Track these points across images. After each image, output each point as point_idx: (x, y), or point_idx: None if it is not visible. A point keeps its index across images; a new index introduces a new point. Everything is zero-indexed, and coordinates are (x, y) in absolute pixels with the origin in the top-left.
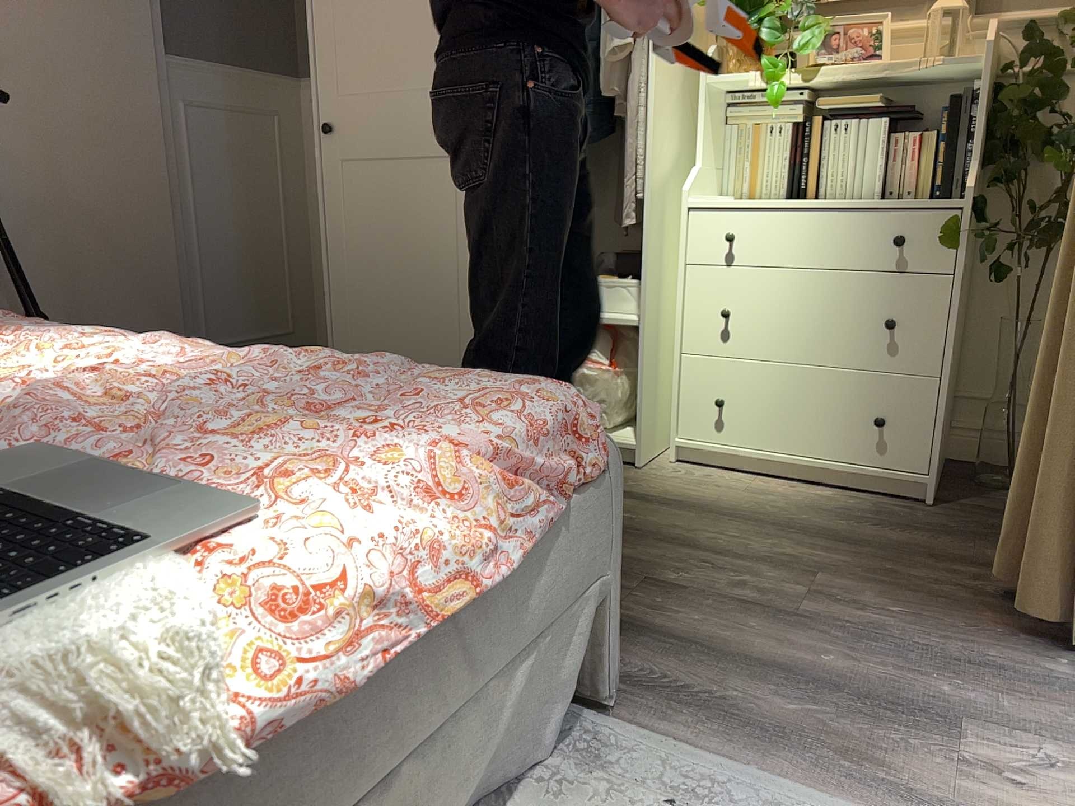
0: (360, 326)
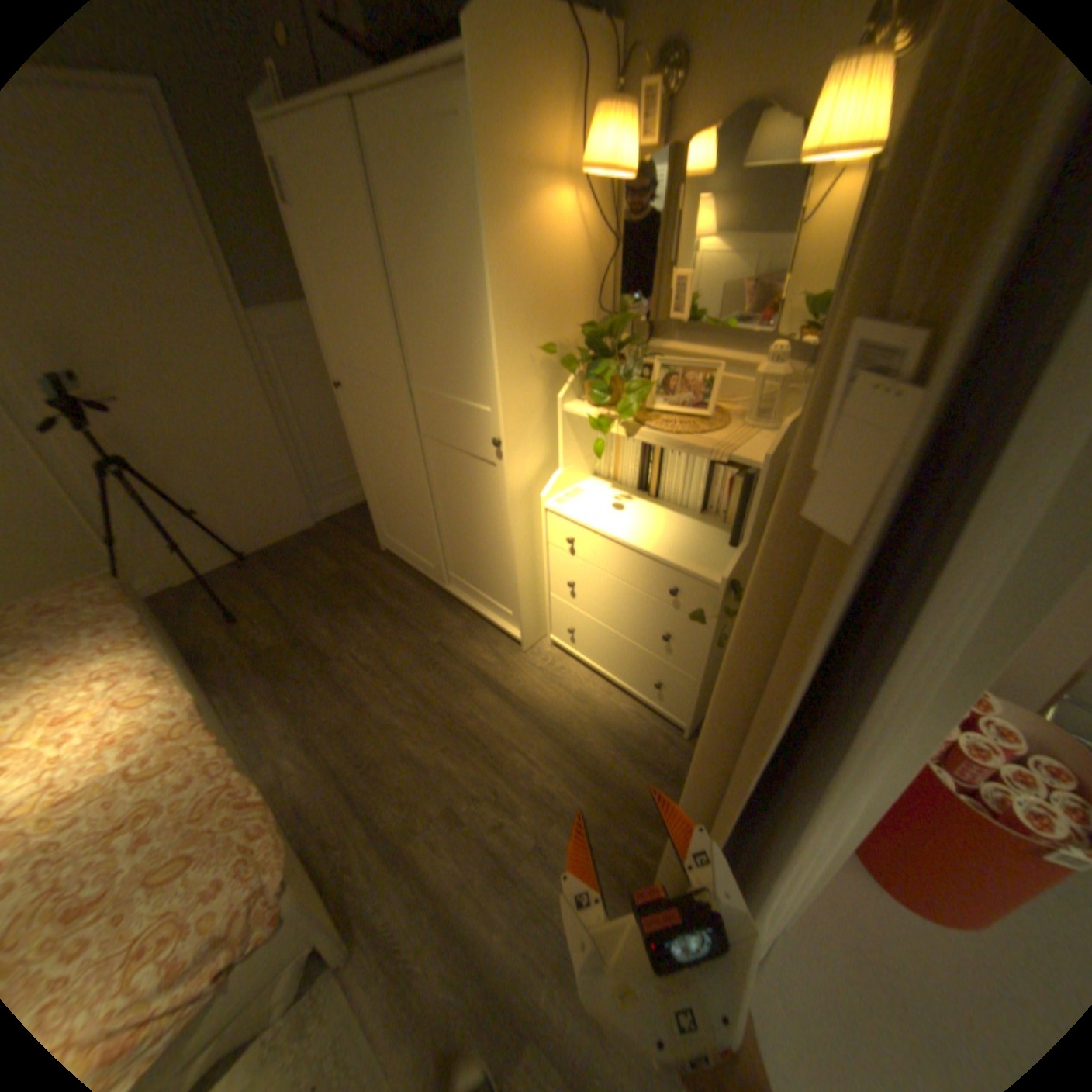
0: (384, 510)
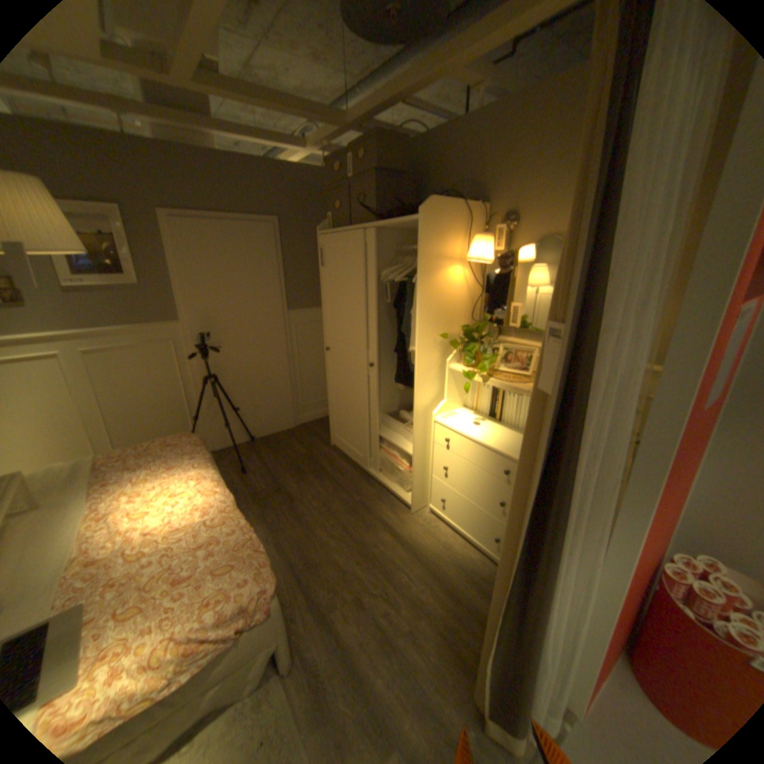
0: (337, 419)
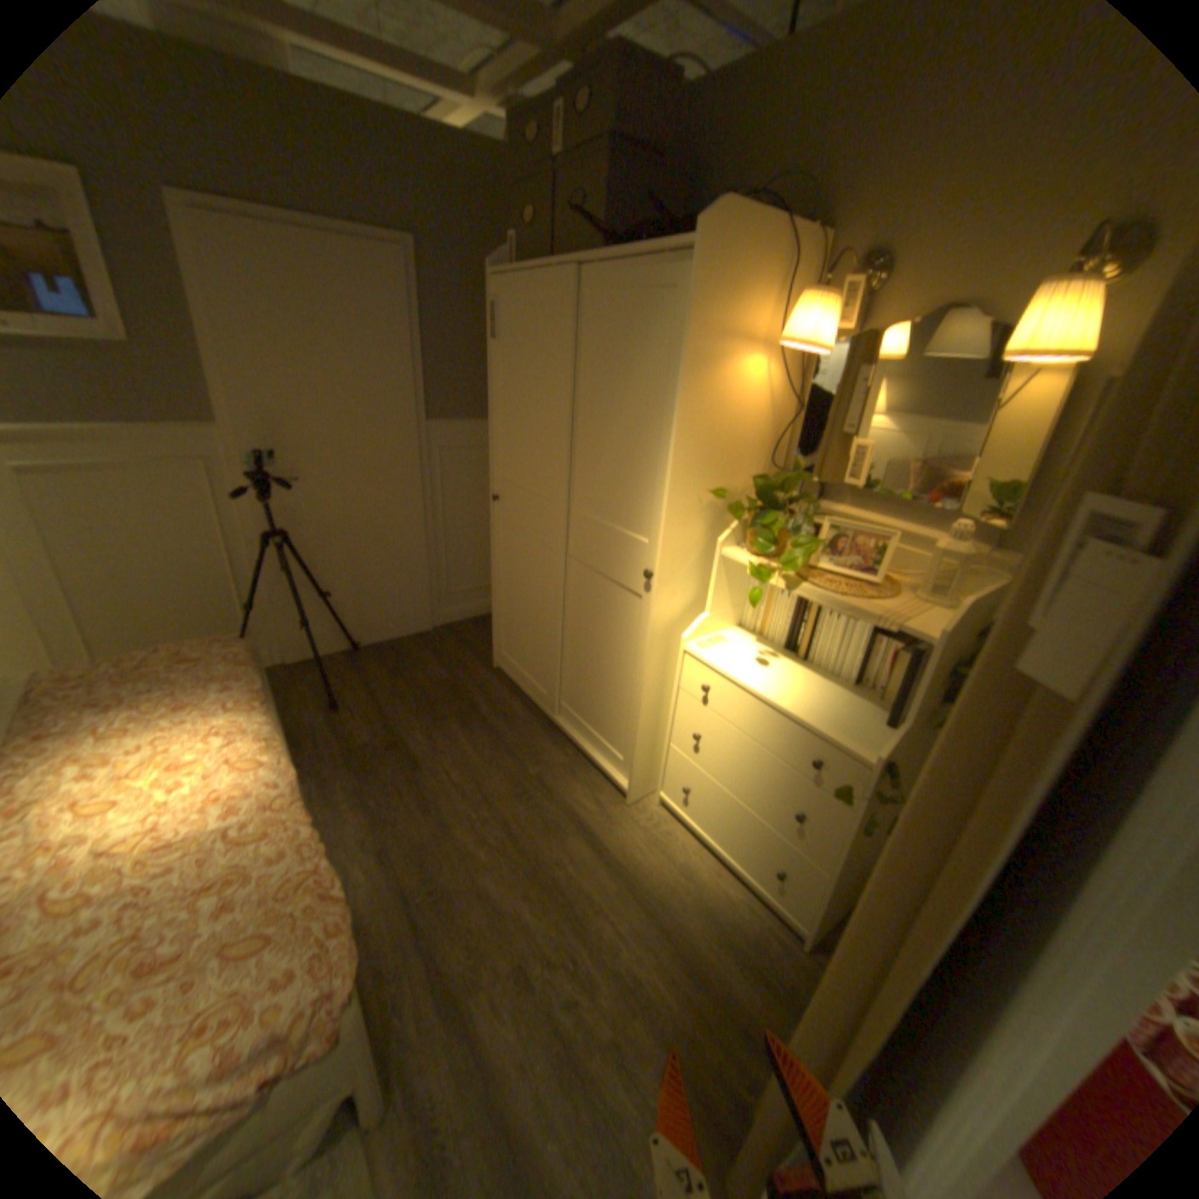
0: (507, 624)
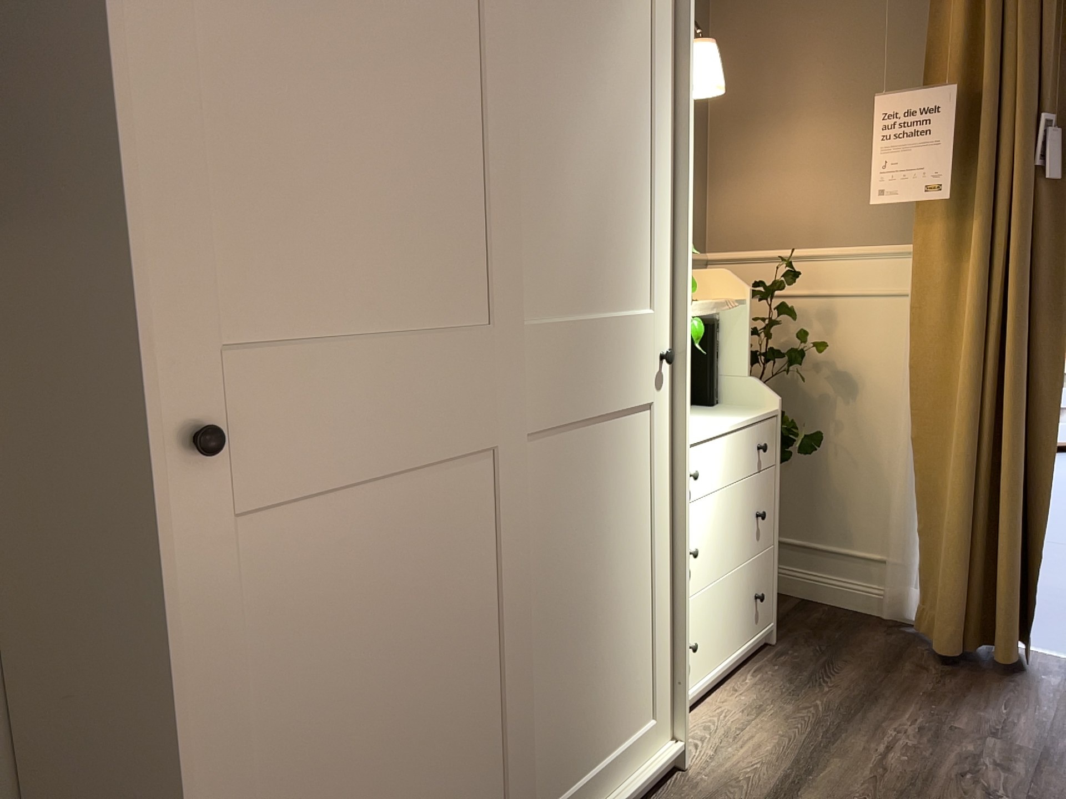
0: None
